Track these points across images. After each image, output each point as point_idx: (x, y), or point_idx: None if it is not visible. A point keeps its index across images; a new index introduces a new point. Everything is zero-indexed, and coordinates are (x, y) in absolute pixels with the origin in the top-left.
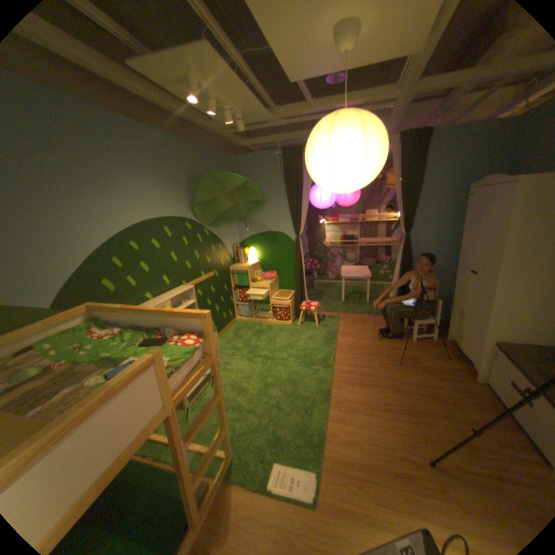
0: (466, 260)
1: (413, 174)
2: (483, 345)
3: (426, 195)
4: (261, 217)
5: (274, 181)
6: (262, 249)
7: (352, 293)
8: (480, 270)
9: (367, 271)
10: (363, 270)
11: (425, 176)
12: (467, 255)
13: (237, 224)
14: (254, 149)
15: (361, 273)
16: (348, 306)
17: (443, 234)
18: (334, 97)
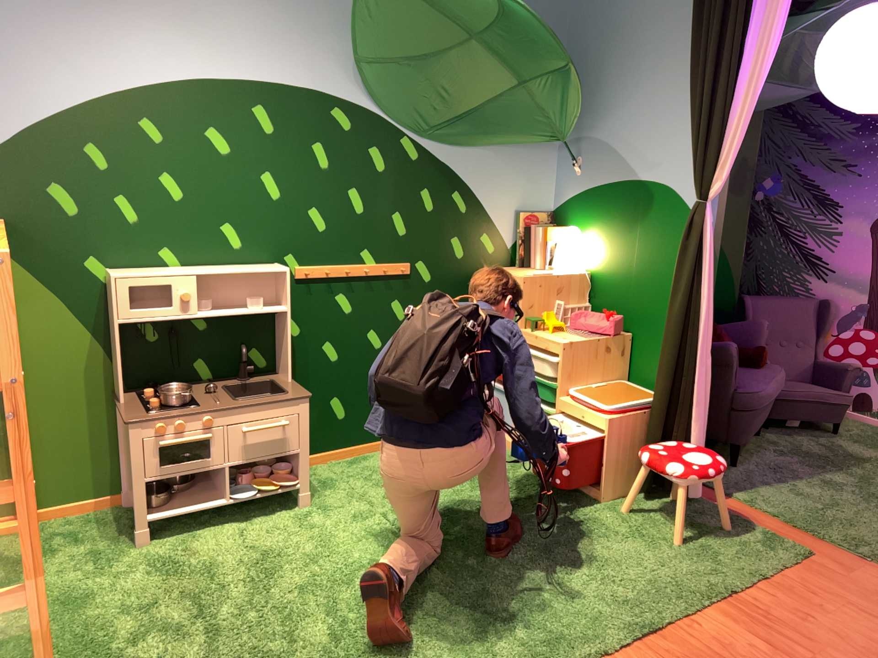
0: None
1: None
2: None
3: None
4: (616, 133)
5: (670, 13)
6: (602, 236)
7: None
8: None
9: None
10: None
11: None
12: None
13: (554, 155)
14: None
15: None
16: None
17: None
18: None
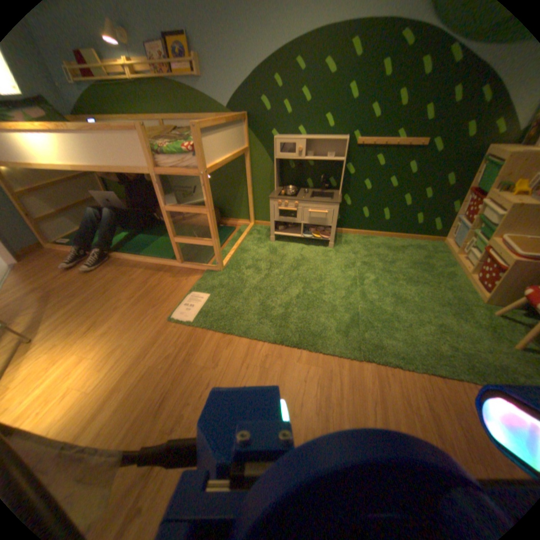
0: None
1: None
2: None
3: None
4: None
5: None
6: None
7: None
8: None
9: None
10: None
11: None
12: None
13: None
14: None
15: None
16: None
17: None
18: None
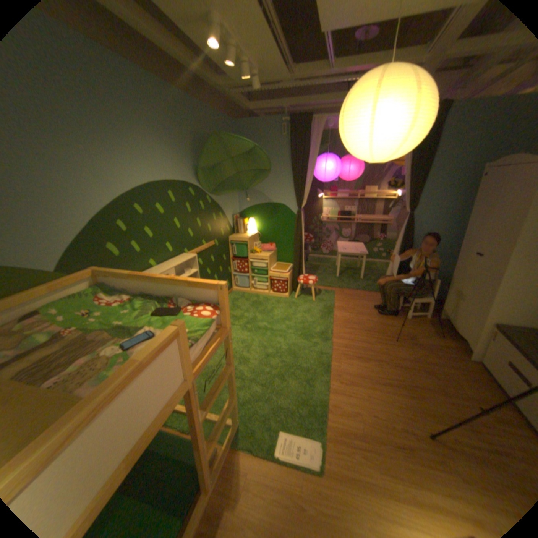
0: (471, 242)
1: (426, 150)
2: (482, 326)
3: (435, 173)
4: (263, 187)
5: (279, 149)
6: (262, 220)
7: (345, 269)
8: (486, 252)
9: (363, 248)
10: (359, 247)
11: (437, 152)
12: (473, 237)
13: (237, 193)
14: (259, 113)
15: (357, 249)
16: (343, 281)
17: (447, 215)
18: (357, 57)
